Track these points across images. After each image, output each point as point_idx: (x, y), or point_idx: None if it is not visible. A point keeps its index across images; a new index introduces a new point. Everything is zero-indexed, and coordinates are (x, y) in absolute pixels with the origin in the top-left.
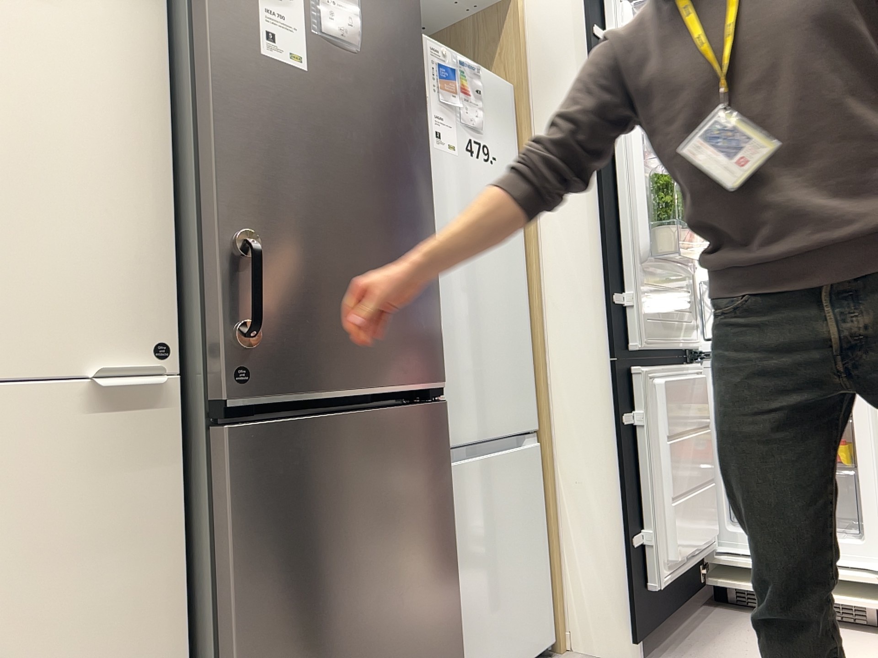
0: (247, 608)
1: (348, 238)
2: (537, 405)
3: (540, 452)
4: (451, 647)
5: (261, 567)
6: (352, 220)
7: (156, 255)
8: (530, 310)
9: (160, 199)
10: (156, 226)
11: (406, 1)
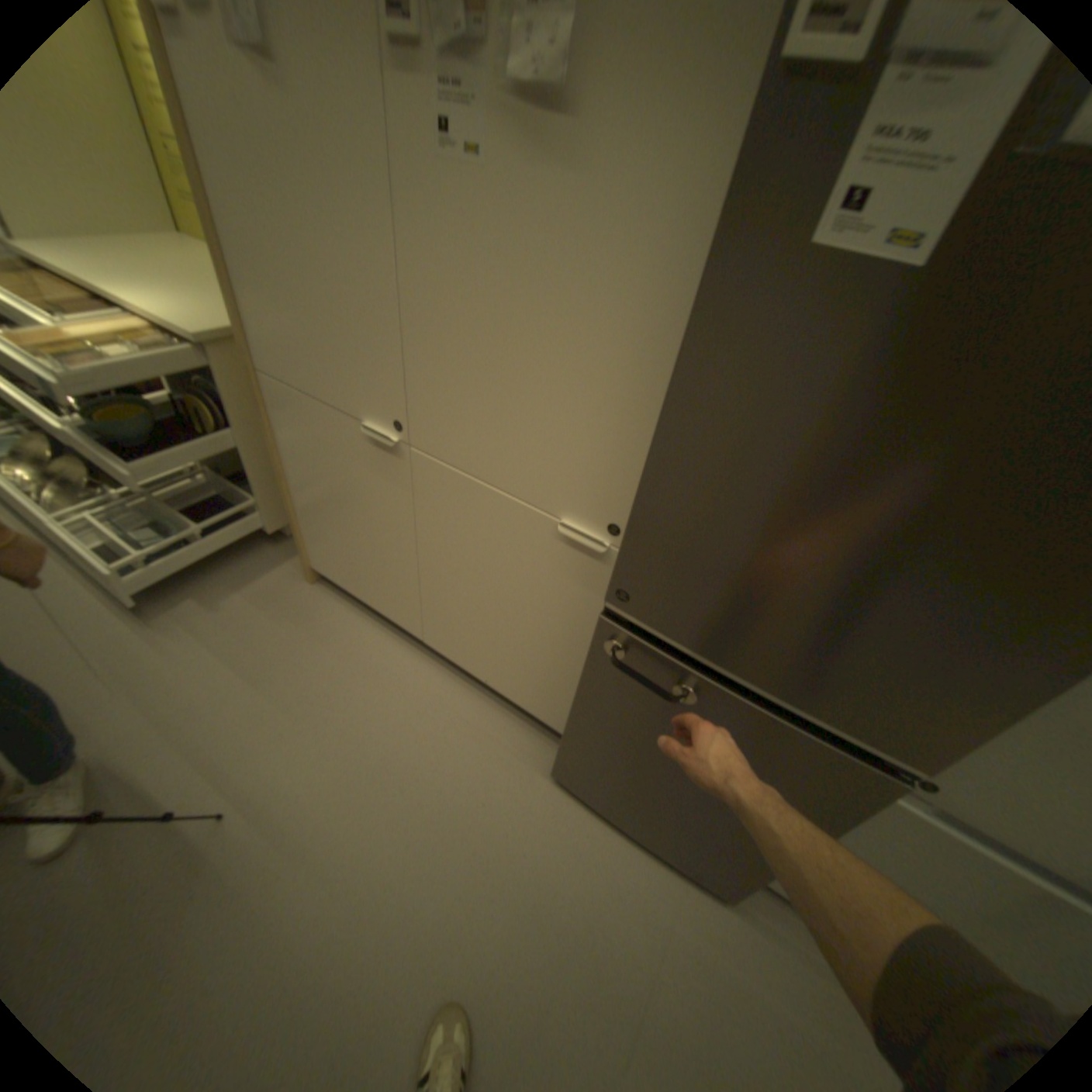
0: (587, 701)
1: (843, 552)
2: None
3: None
4: (760, 872)
5: (602, 695)
6: (872, 534)
7: (636, 456)
8: None
9: (656, 405)
10: (643, 431)
11: None
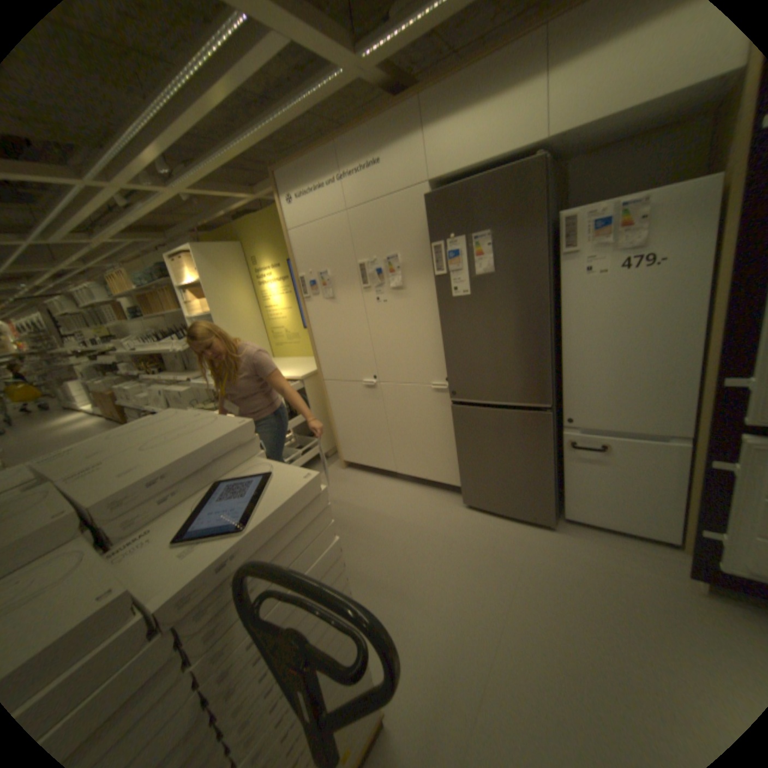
0: (460, 447)
1: (491, 351)
2: (700, 422)
3: (697, 450)
4: (550, 496)
5: (463, 439)
6: (493, 344)
7: (444, 355)
8: (708, 360)
9: (444, 339)
10: (444, 347)
11: (532, 223)
